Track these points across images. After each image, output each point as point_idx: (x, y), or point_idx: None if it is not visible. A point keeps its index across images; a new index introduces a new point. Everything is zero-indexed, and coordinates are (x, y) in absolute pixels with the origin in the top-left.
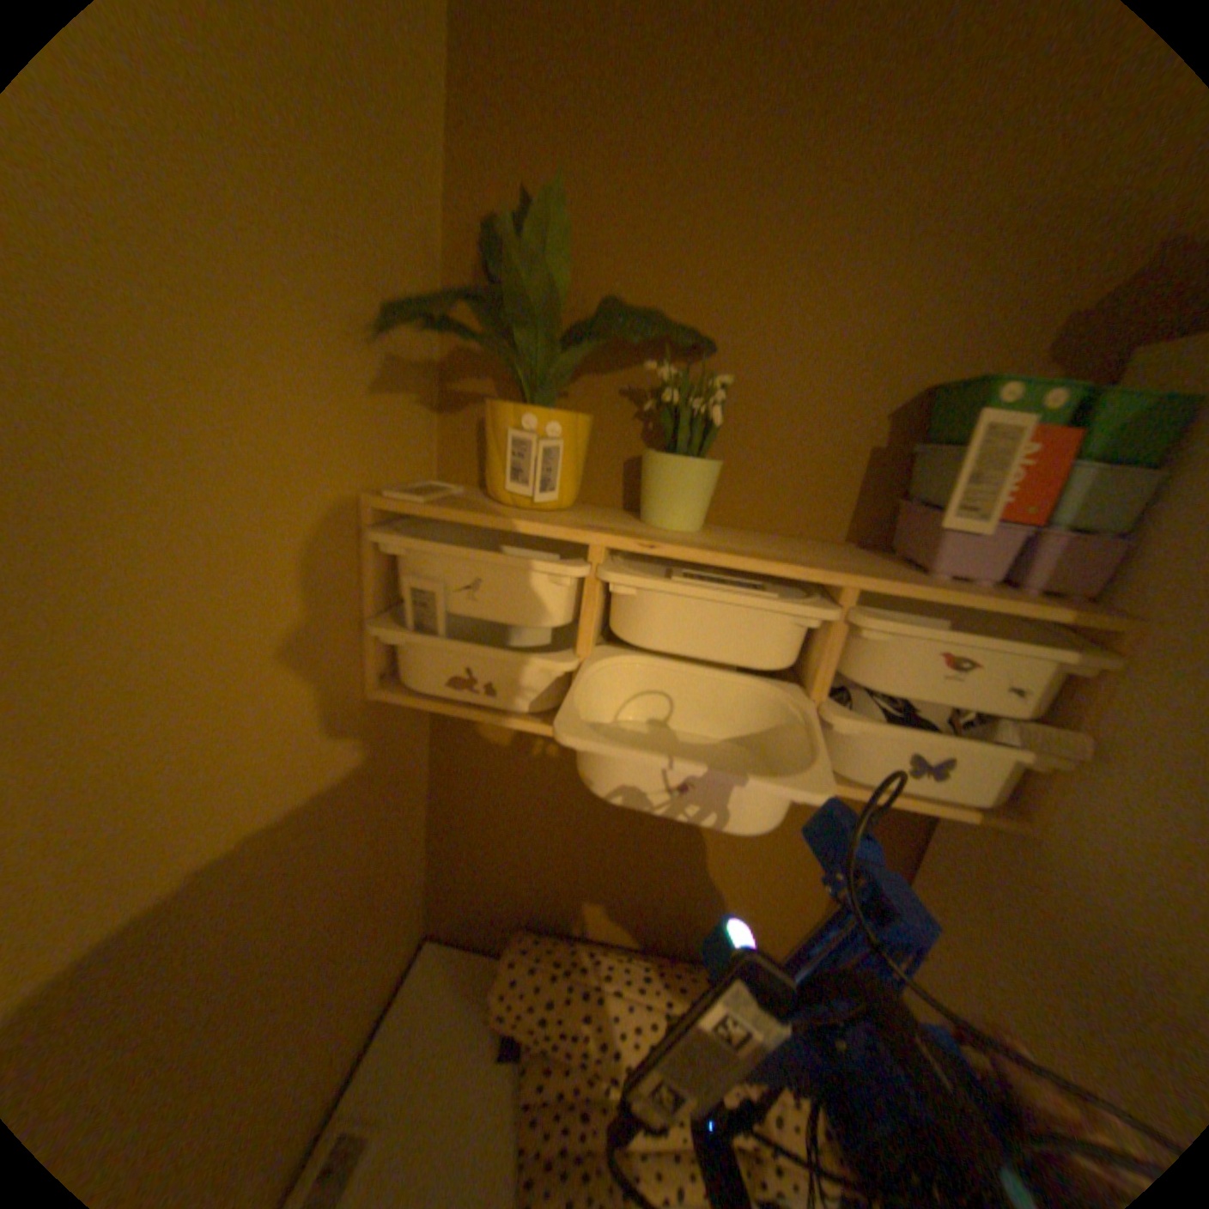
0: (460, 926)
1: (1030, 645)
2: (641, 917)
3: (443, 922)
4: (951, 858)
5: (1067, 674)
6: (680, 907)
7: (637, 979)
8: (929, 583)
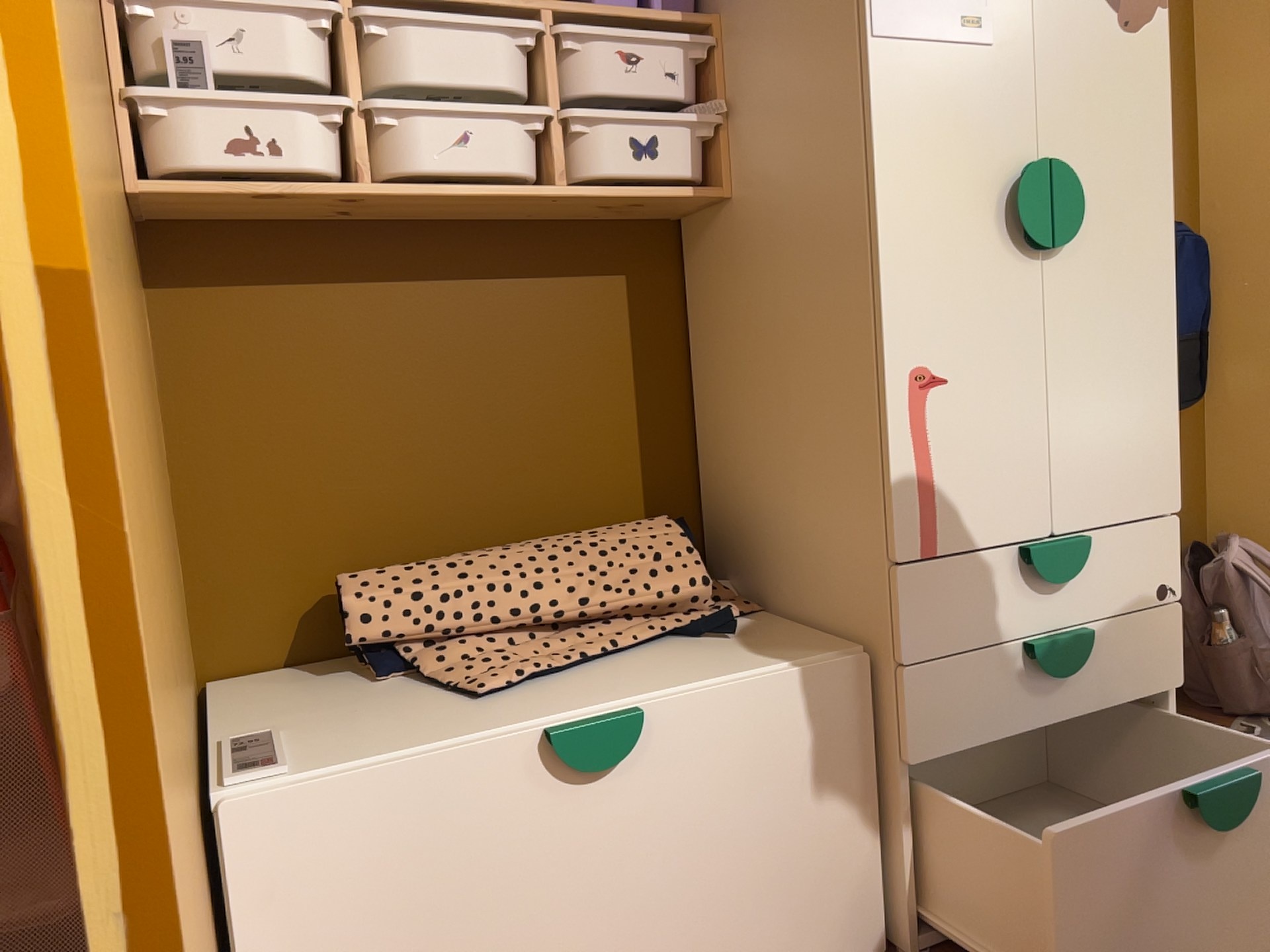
0: (246, 645)
1: (665, 33)
2: (471, 521)
3: (220, 649)
4: (704, 307)
5: (697, 69)
6: (507, 488)
7: (493, 549)
8: (593, 4)
